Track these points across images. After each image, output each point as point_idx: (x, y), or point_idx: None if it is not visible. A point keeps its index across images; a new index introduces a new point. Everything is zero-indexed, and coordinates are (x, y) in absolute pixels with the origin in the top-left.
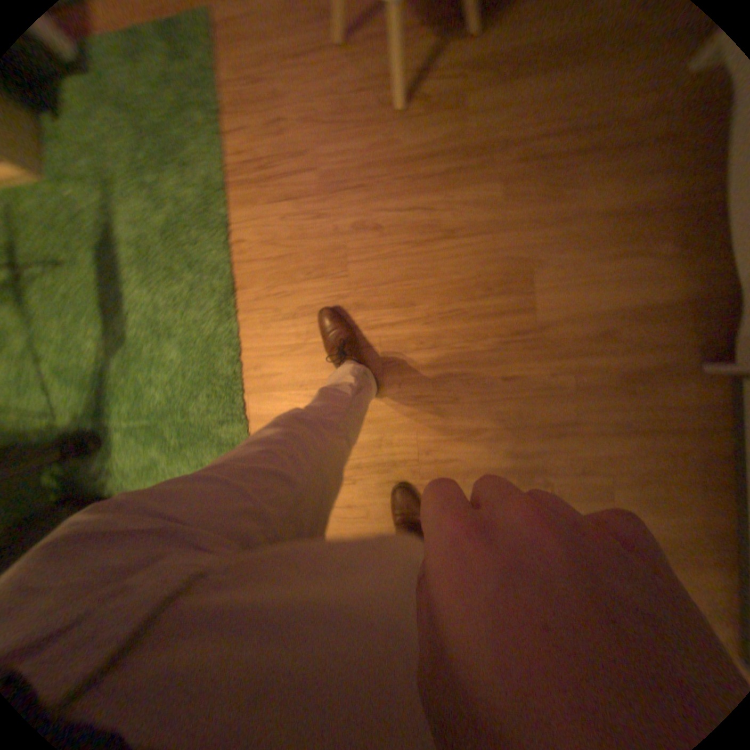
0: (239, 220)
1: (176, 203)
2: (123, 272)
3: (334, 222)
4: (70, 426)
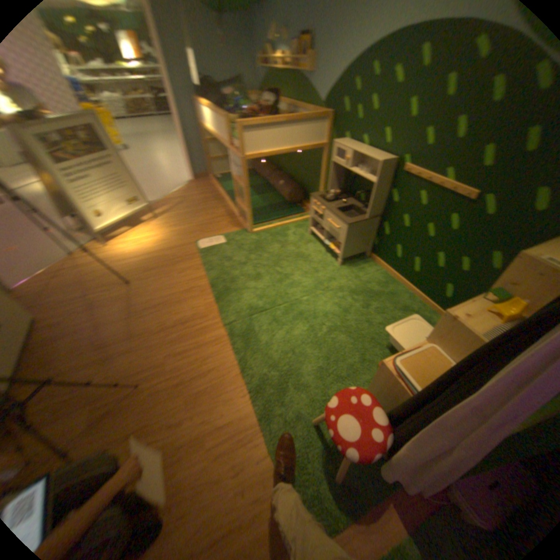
0: (246, 408)
1: (282, 405)
2: (299, 362)
3: (192, 424)
4: (299, 300)
